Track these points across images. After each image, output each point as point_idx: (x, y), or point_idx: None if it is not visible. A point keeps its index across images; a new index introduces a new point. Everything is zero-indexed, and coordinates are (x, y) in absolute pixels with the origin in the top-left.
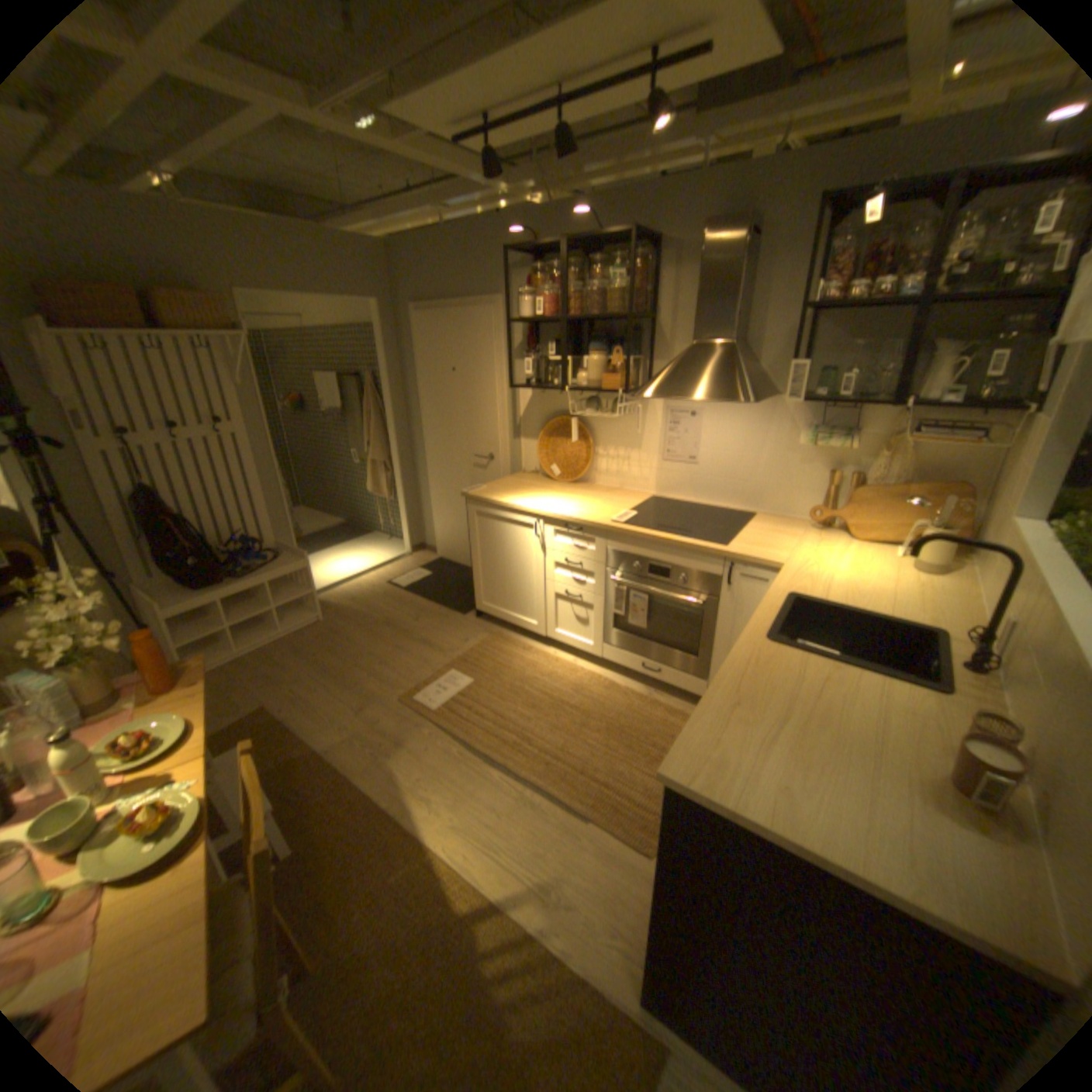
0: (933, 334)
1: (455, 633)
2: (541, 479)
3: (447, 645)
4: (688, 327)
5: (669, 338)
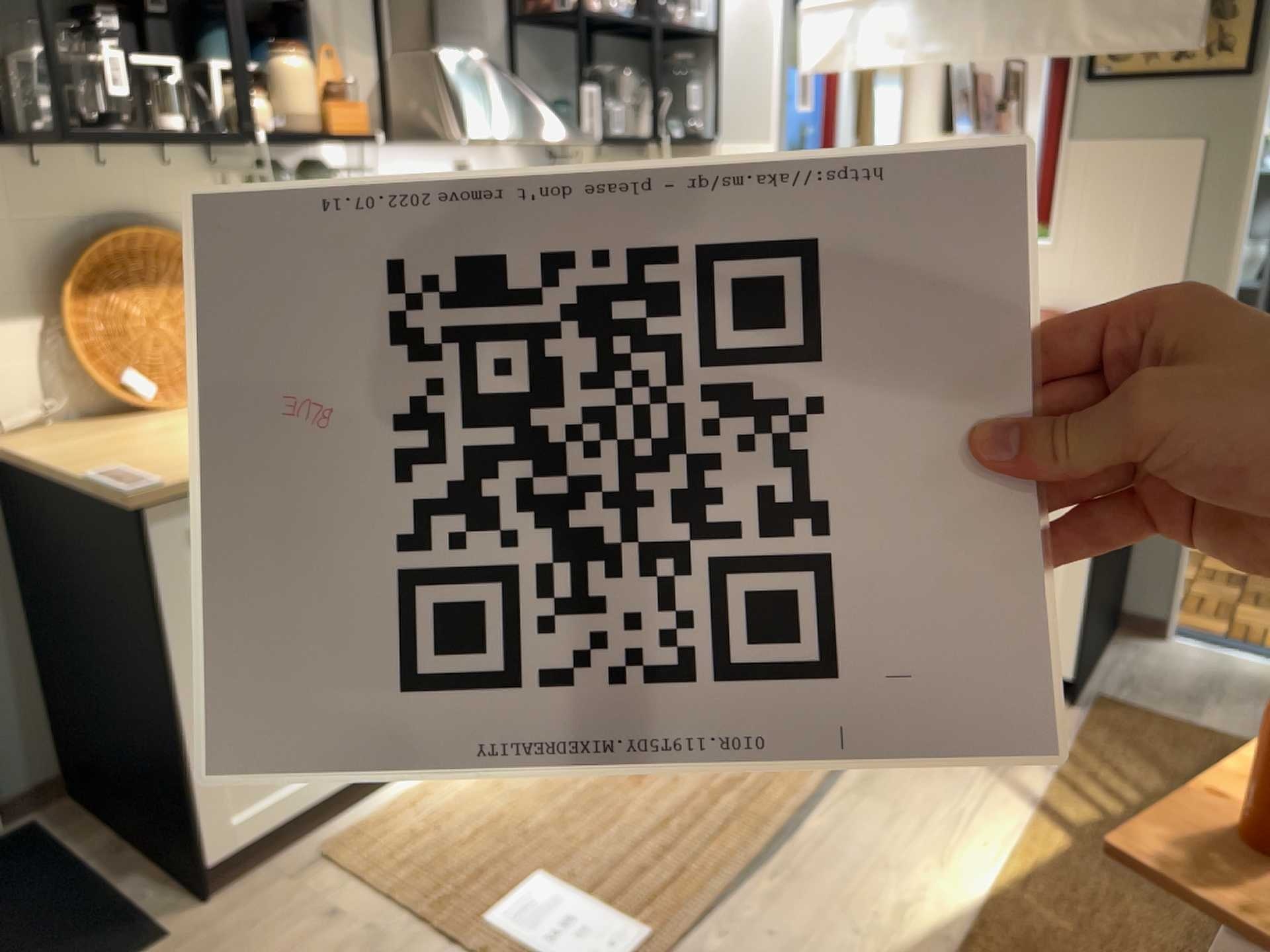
0: (599, 69)
1: (280, 946)
2: (110, 424)
3: None
4: (363, 23)
5: (335, 38)
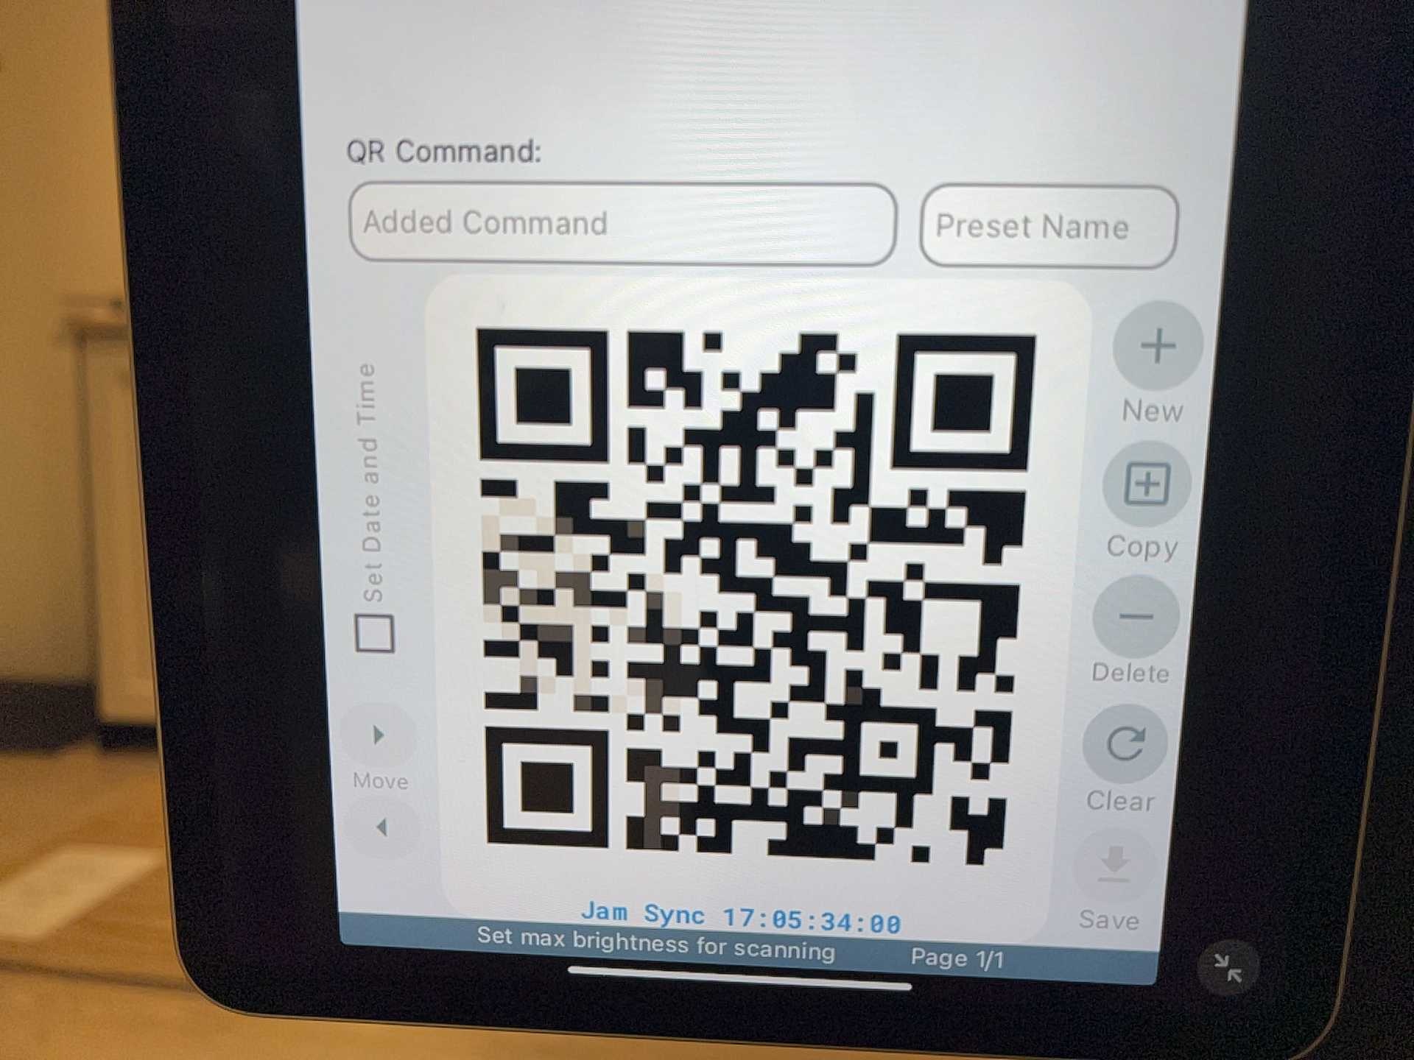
0: None
1: (31, 797)
2: None
3: (8, 825)
4: None
5: None
